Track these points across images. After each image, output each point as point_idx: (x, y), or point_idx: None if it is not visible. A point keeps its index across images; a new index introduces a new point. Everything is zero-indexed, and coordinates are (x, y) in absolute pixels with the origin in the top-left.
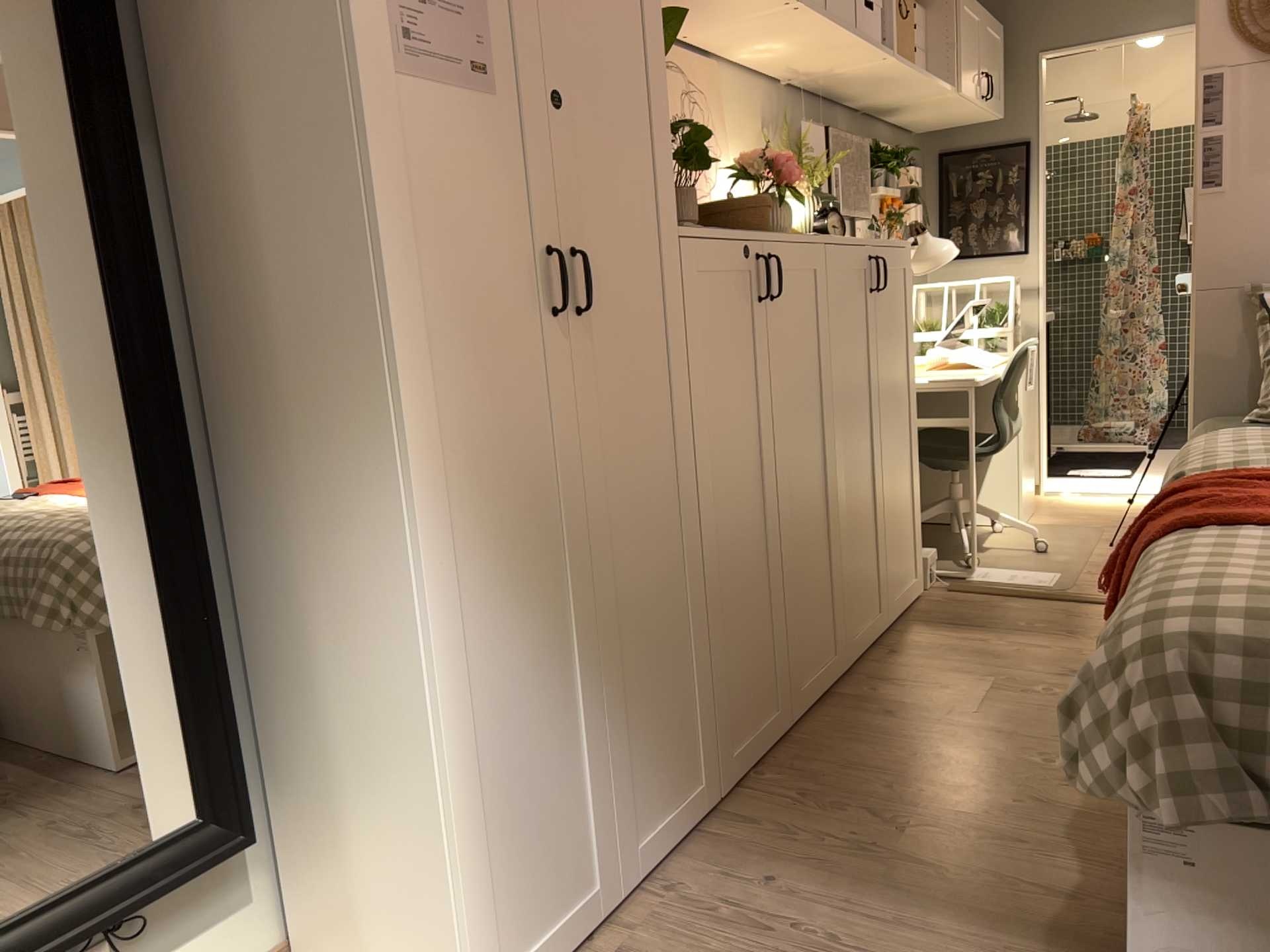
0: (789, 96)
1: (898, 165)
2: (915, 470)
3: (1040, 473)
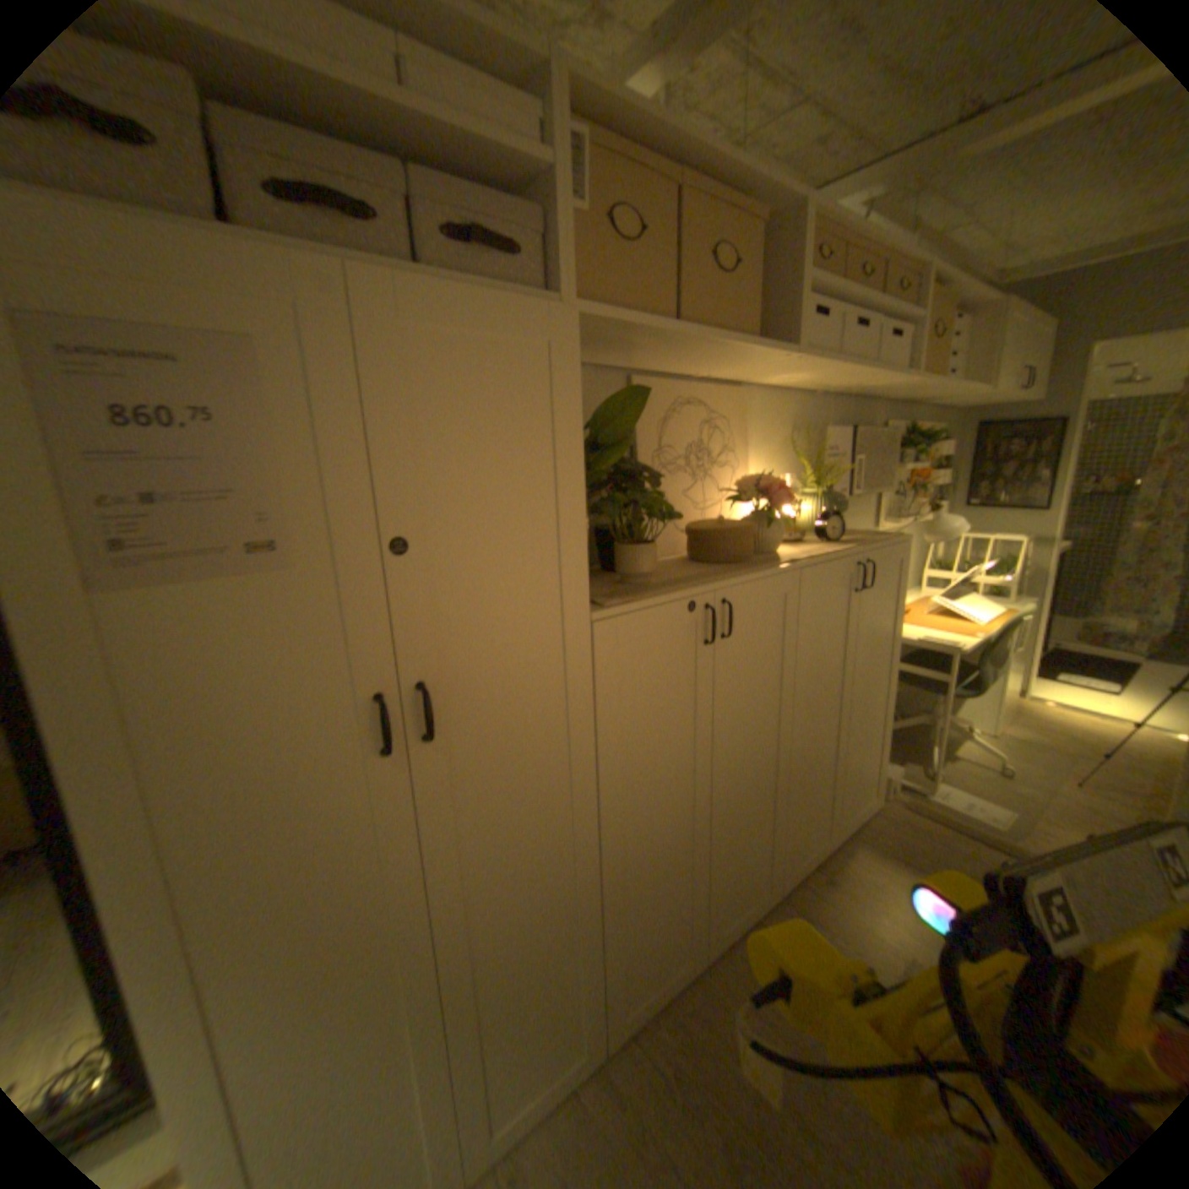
0: (828, 398)
1: (938, 435)
2: (890, 719)
3: (1033, 684)
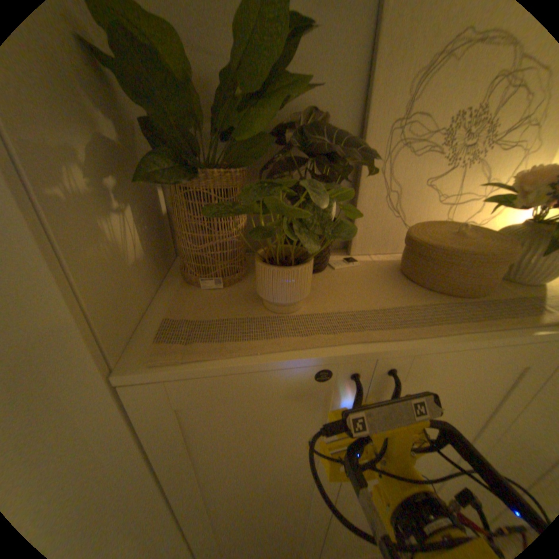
0: None
1: None
2: None
3: None
